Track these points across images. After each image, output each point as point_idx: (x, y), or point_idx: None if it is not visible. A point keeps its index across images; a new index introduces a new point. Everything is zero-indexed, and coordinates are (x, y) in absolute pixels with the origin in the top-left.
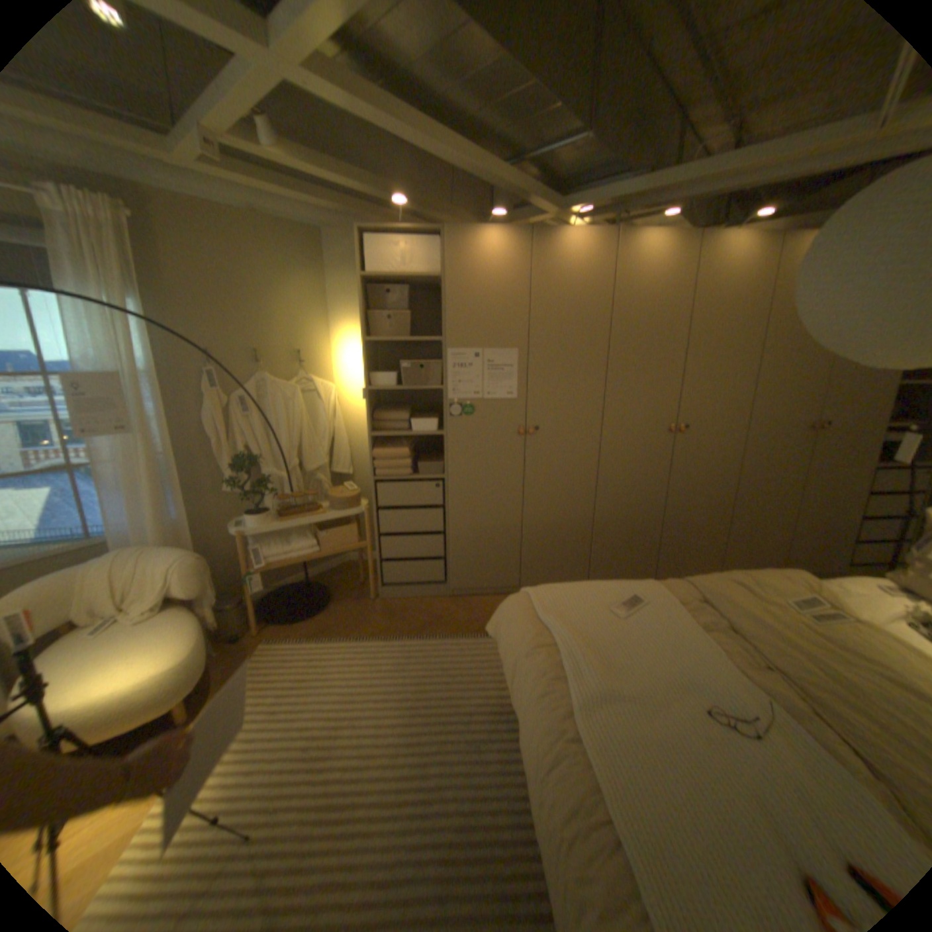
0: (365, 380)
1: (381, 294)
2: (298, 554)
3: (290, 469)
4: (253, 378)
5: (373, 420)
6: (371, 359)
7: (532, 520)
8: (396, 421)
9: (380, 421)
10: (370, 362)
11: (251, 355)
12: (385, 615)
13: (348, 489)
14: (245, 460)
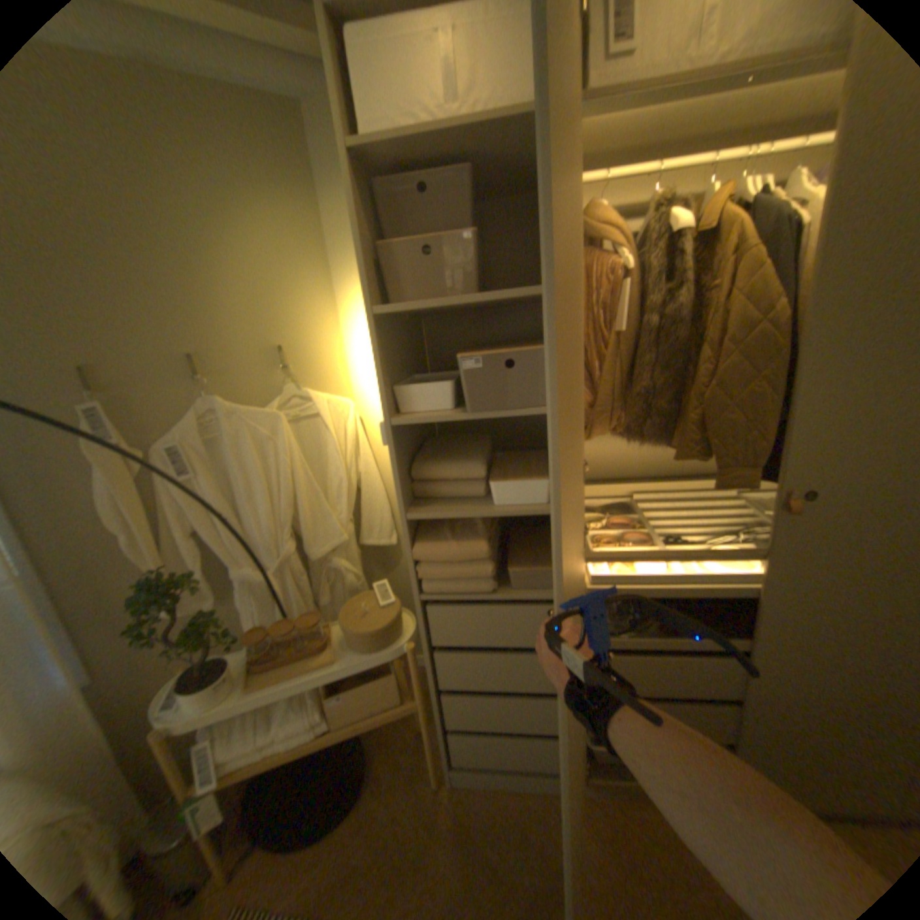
0: (385, 404)
1: (409, 197)
2: (286, 747)
3: (281, 563)
4: (193, 409)
5: (413, 479)
6: (402, 351)
7: (774, 691)
8: (459, 479)
9: (427, 480)
10: (399, 360)
11: (184, 366)
12: (456, 849)
13: (379, 600)
14: (148, 596)
